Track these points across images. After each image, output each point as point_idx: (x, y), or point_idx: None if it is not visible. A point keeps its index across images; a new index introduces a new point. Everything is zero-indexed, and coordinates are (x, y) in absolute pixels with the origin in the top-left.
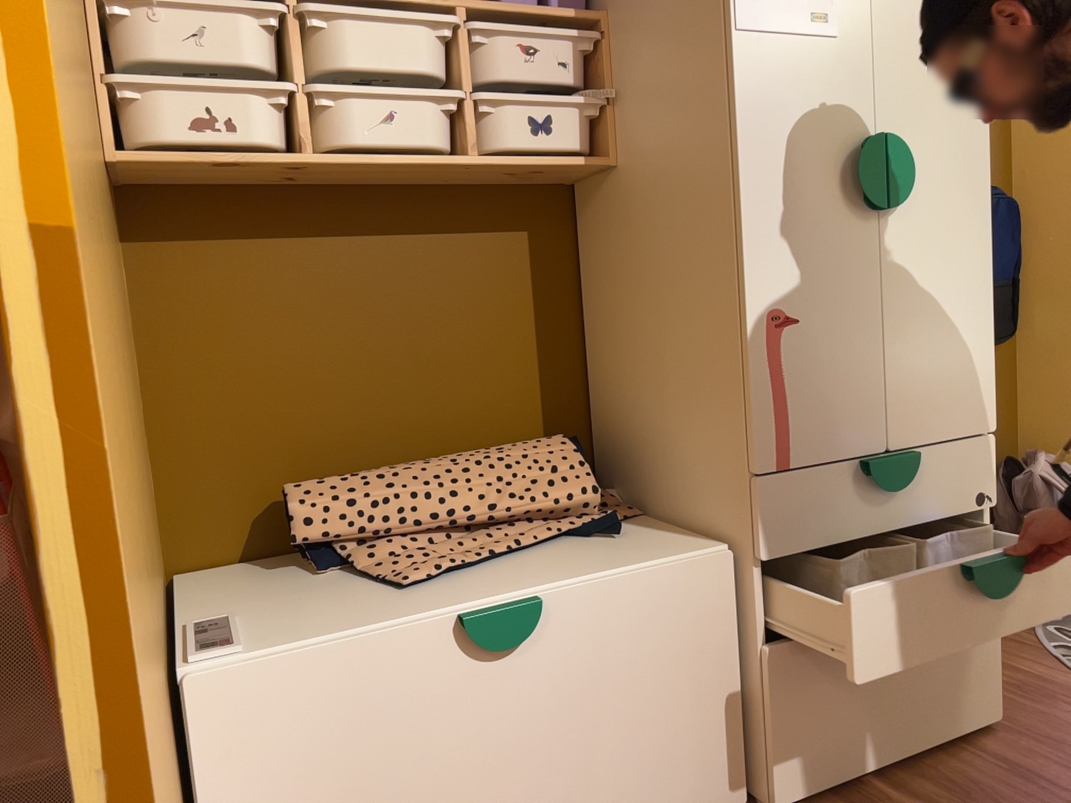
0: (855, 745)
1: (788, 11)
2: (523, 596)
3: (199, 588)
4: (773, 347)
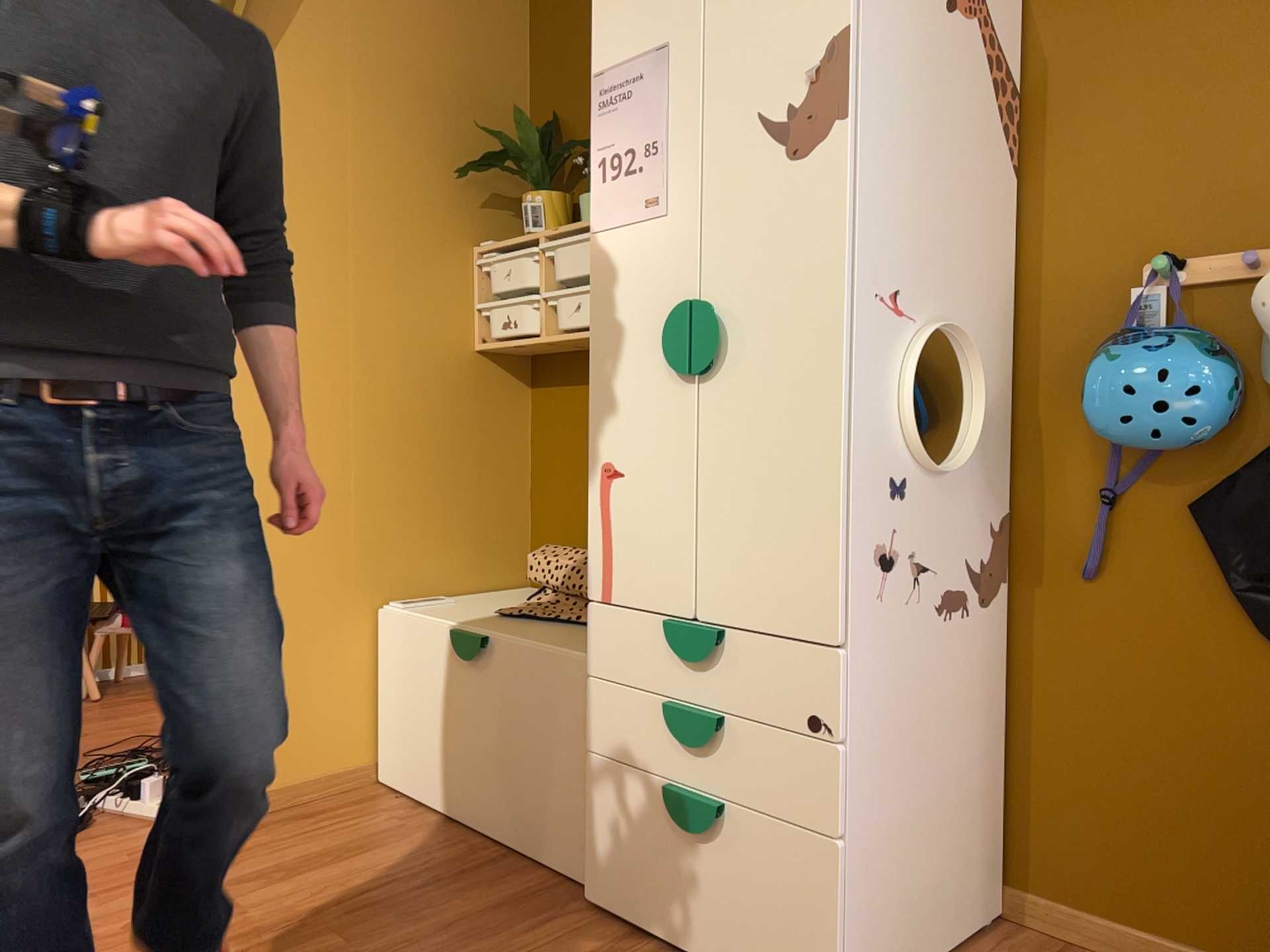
0: (650, 899)
1: (627, 203)
2: (487, 633)
3: (503, 592)
4: (603, 493)
